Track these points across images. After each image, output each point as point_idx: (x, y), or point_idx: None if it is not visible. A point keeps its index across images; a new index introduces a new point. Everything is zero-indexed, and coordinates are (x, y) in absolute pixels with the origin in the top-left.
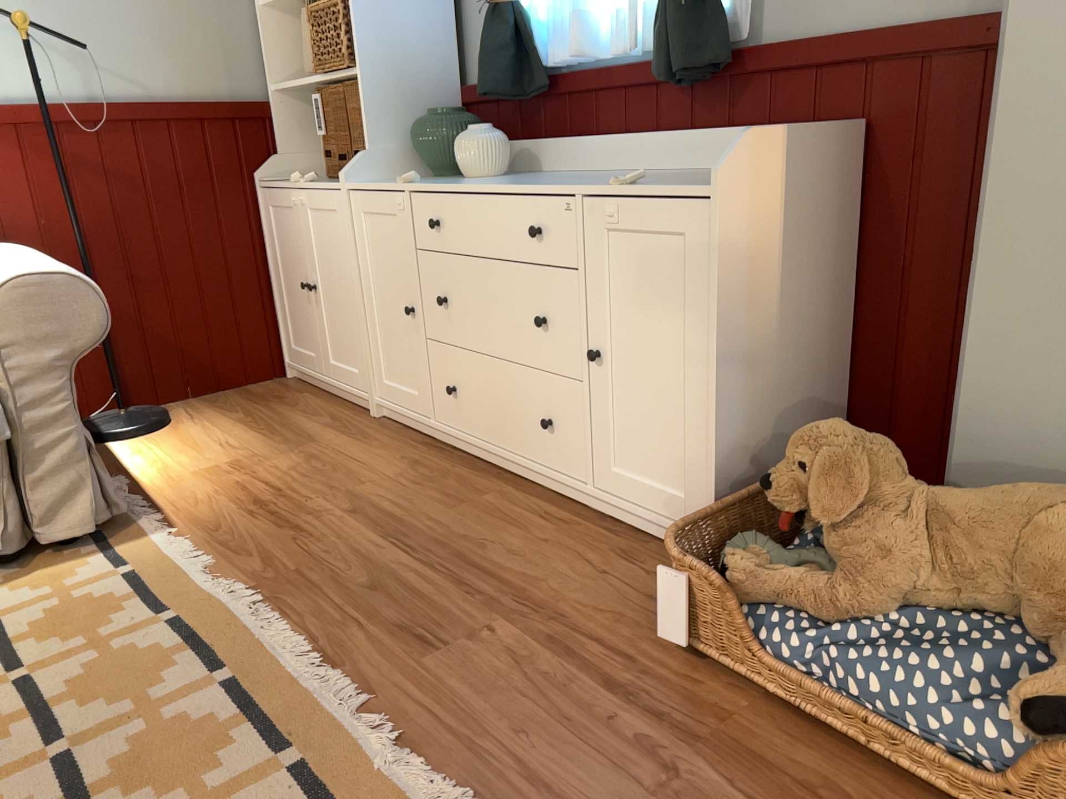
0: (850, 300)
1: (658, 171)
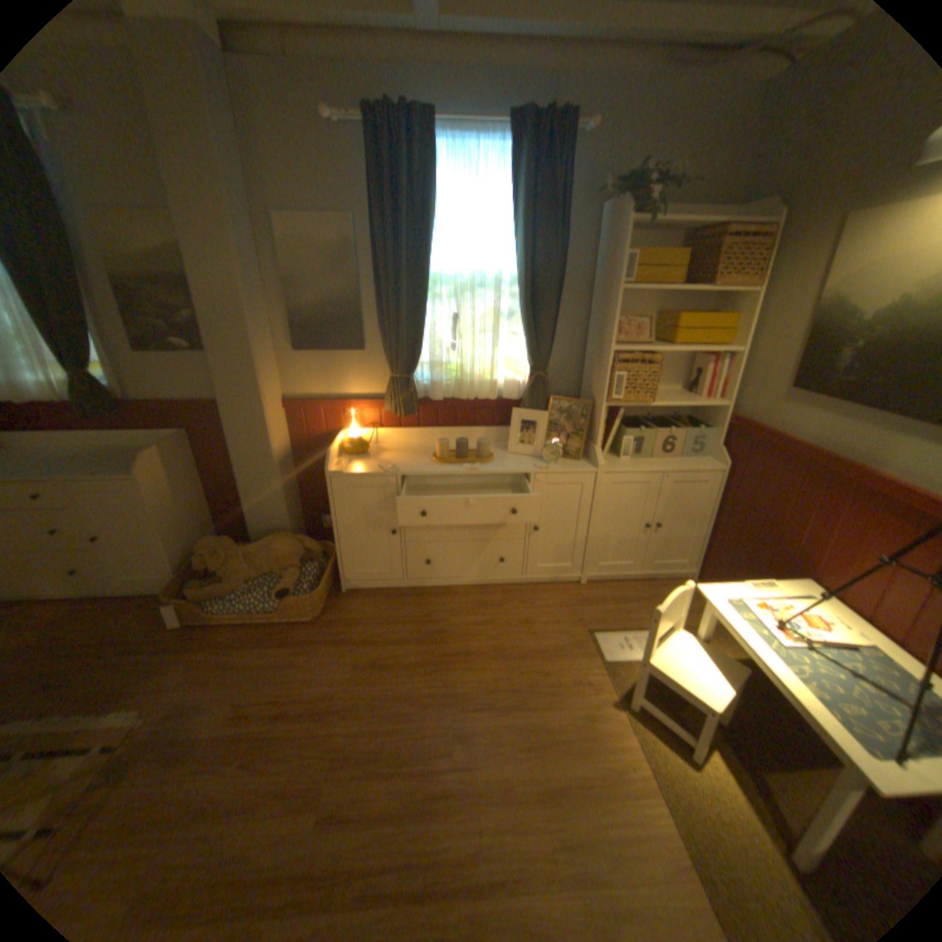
0: (201, 486)
1: (91, 448)
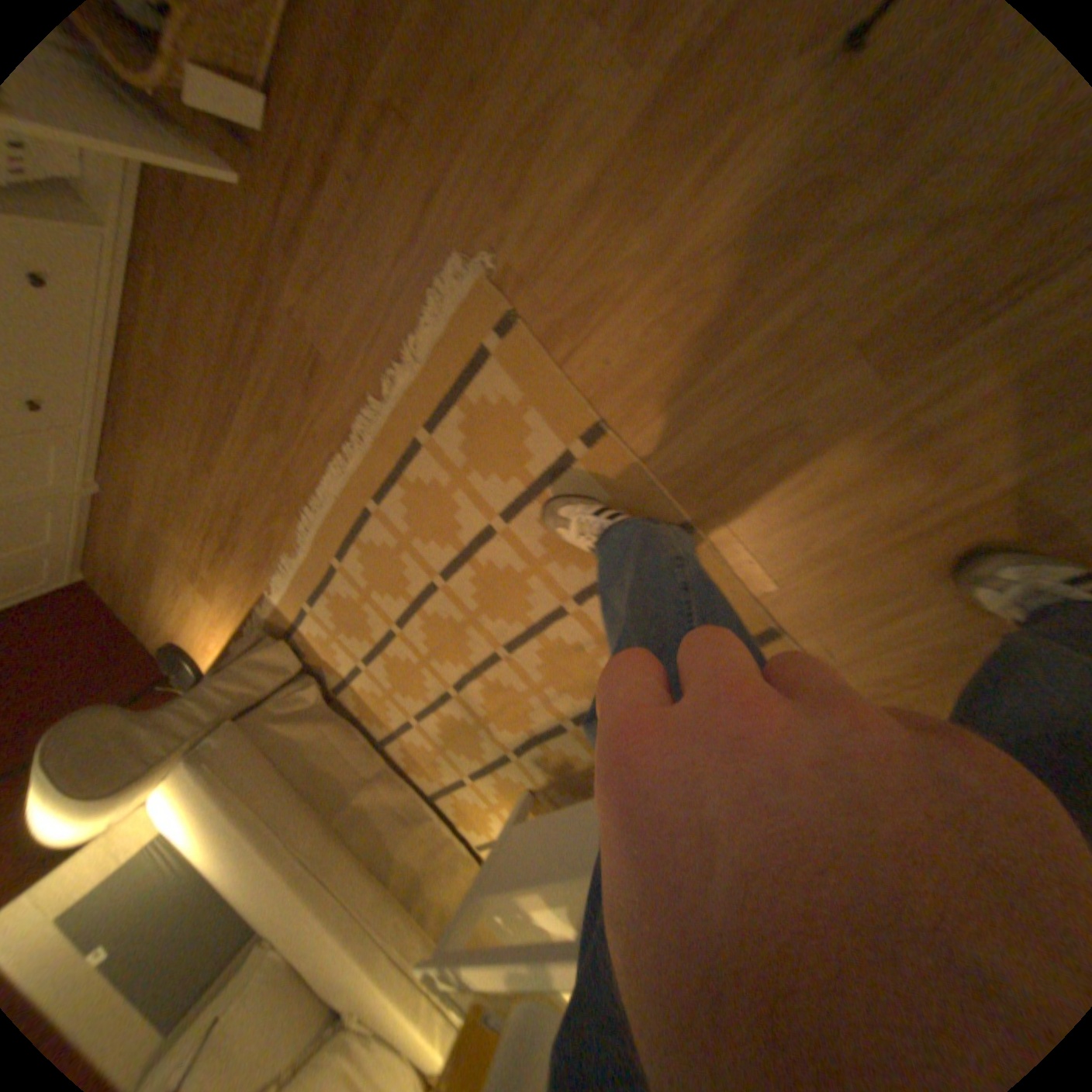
0: None
1: None
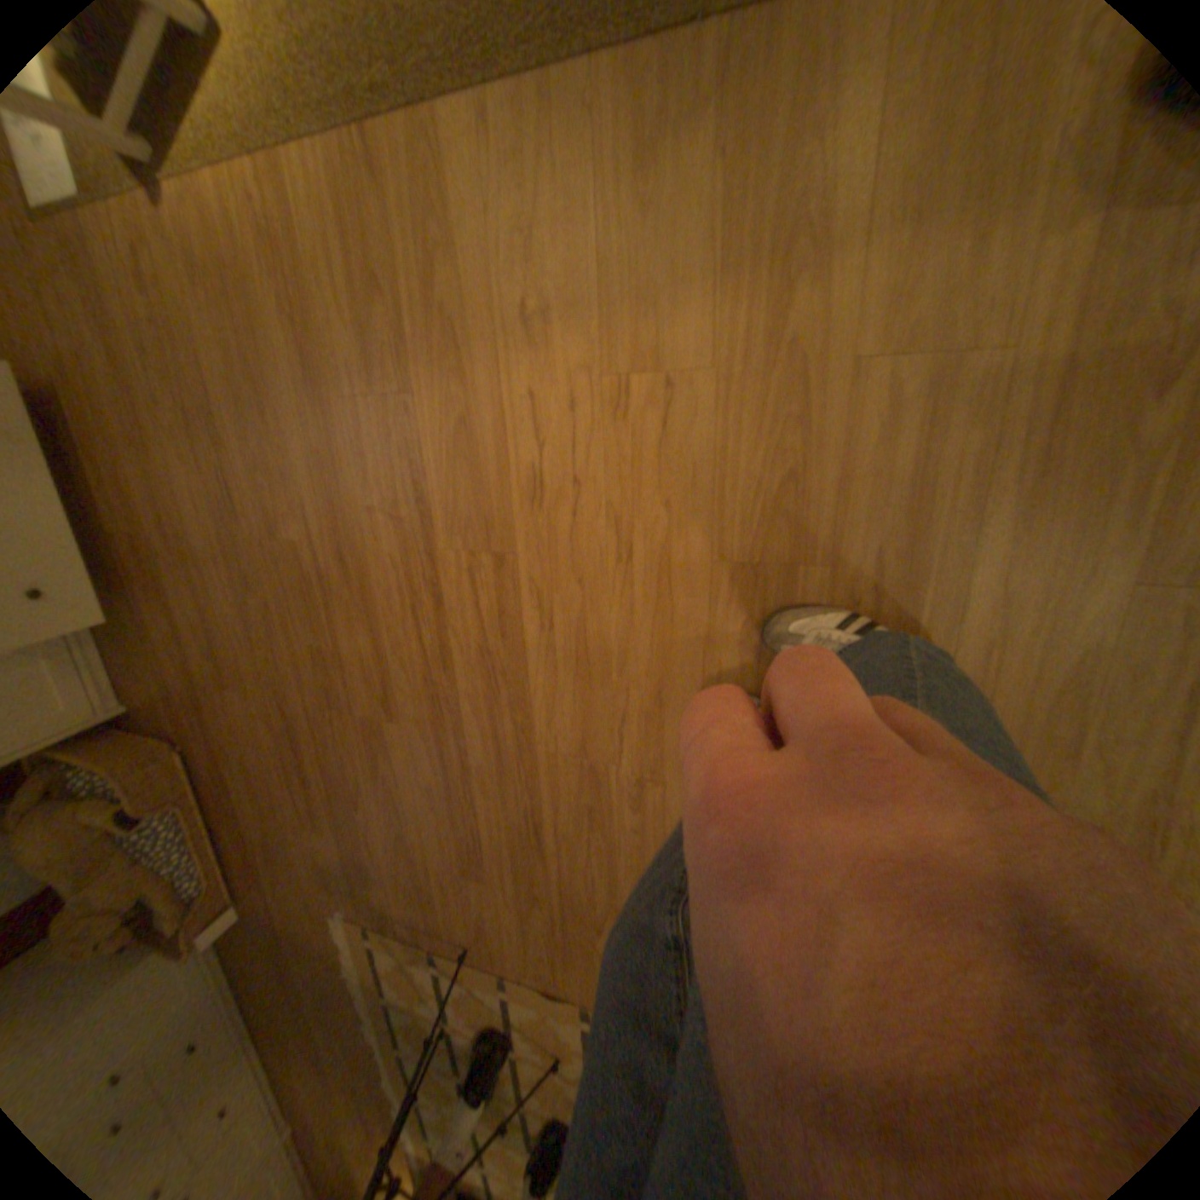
0: None
1: None
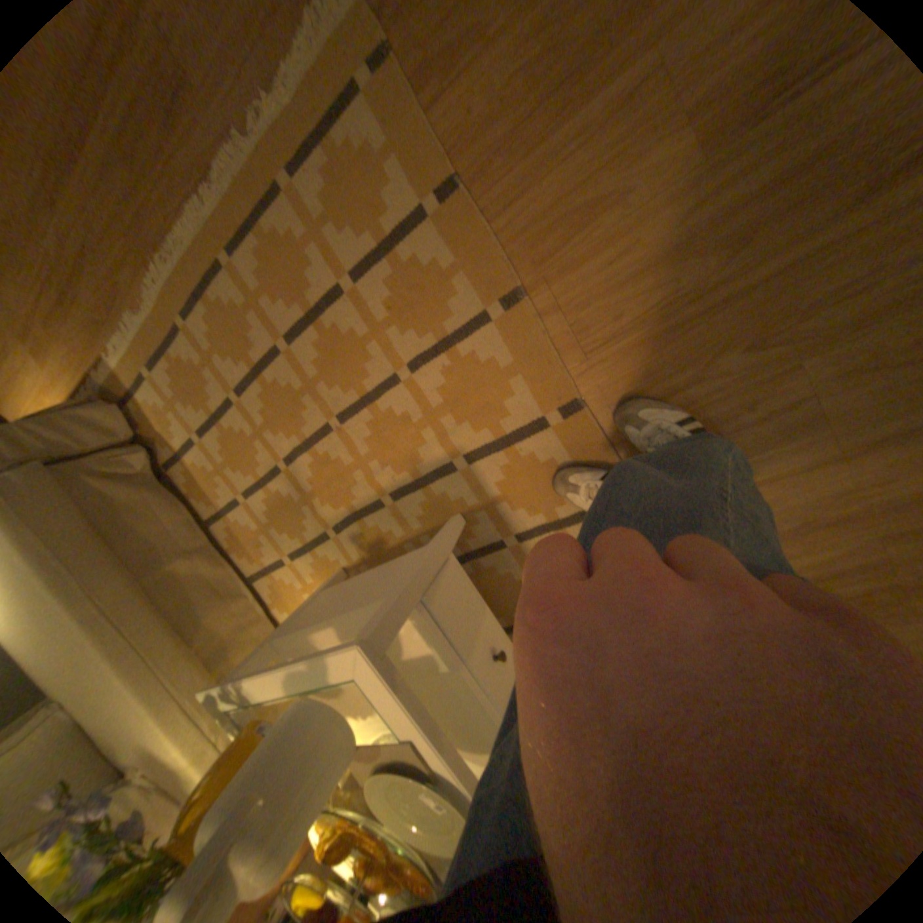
0: None
1: None
